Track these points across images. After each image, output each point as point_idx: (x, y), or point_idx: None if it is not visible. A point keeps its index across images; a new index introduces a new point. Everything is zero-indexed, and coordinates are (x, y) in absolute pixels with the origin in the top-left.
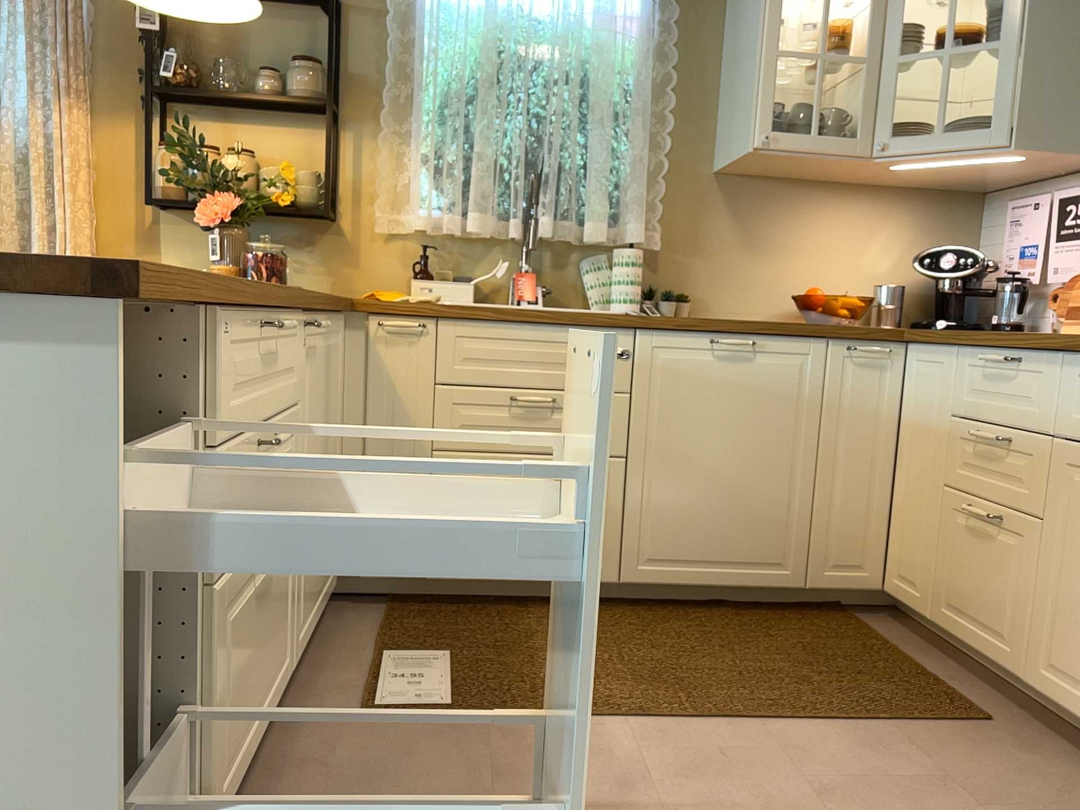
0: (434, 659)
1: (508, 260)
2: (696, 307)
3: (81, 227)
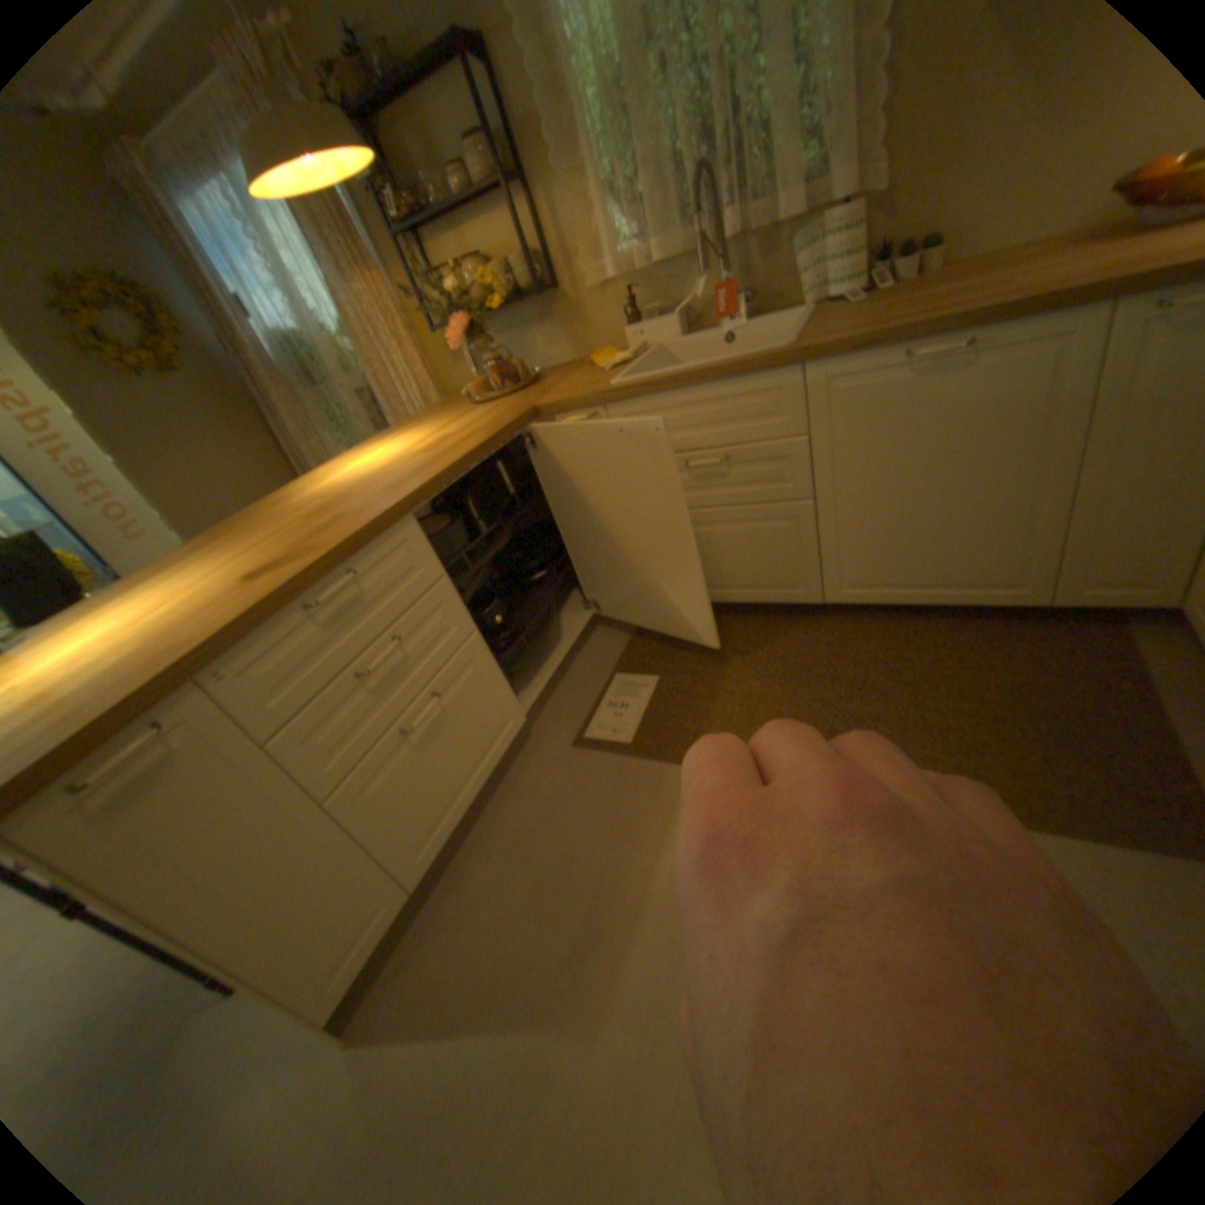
0: (647, 683)
1: (704, 277)
2: (953, 246)
3: (410, 361)
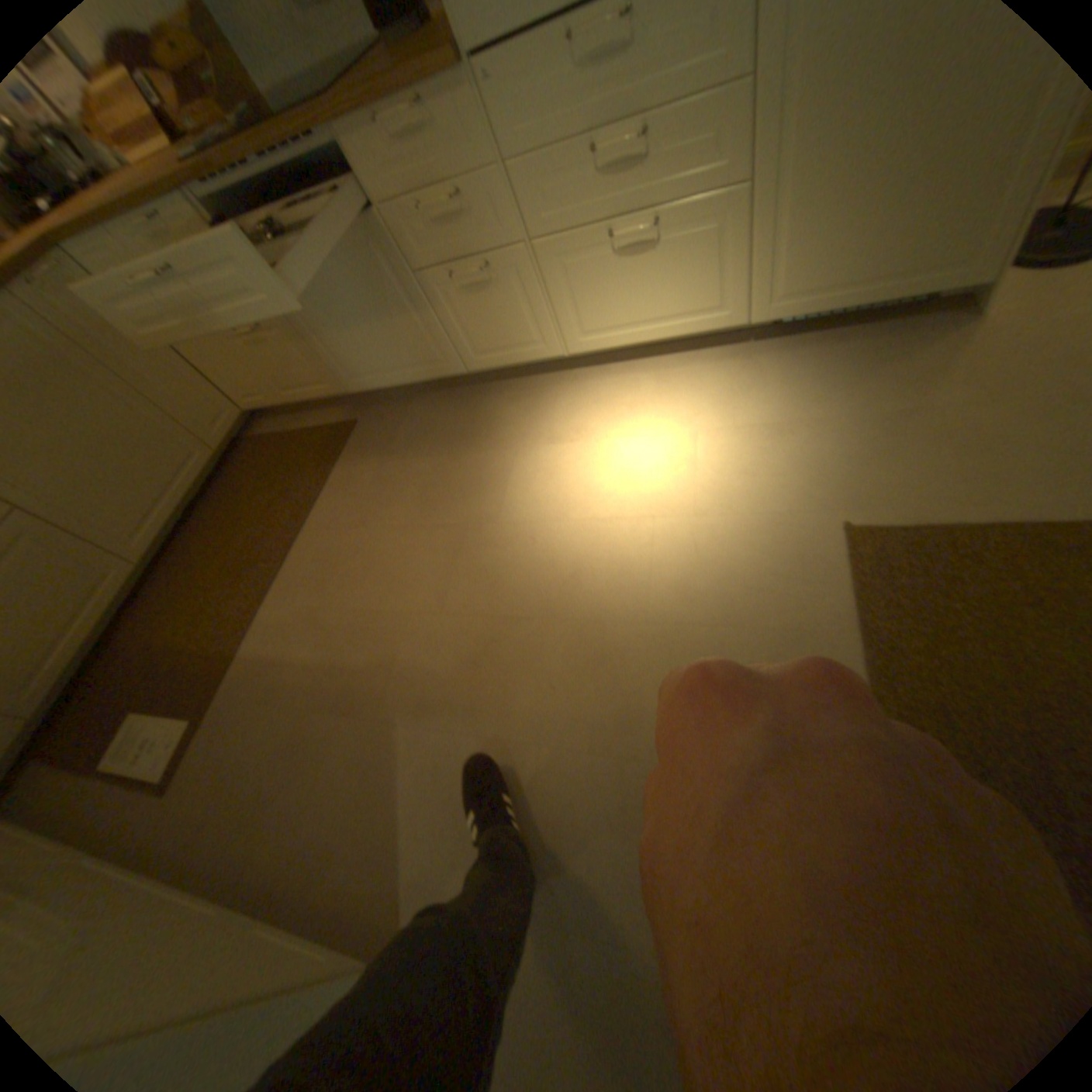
0: (132, 727)
1: None
2: None
3: None
